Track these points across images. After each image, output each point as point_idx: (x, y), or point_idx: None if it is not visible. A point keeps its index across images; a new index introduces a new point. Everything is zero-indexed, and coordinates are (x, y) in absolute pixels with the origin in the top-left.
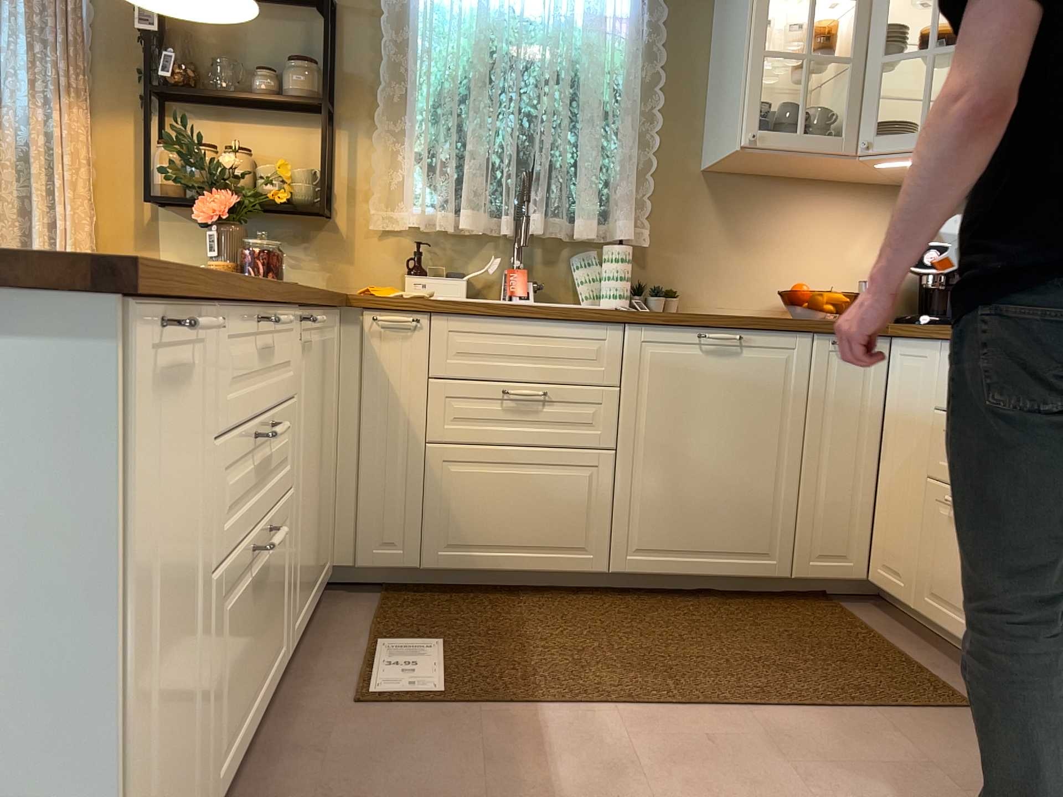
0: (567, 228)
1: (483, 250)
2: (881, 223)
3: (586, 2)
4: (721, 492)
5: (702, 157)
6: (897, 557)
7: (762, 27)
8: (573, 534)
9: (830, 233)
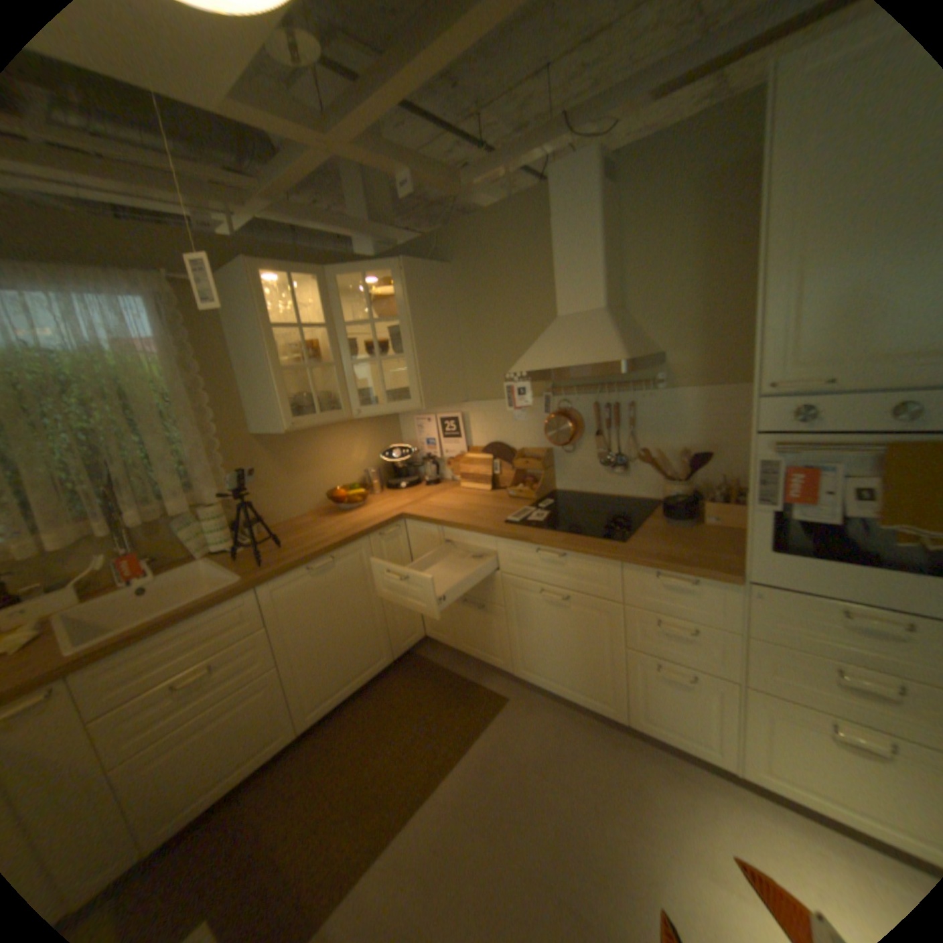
0: (155, 509)
1: (76, 553)
2: (362, 436)
3: (104, 333)
4: (345, 647)
5: (246, 427)
6: (439, 626)
7: (272, 353)
8: (263, 736)
9: (338, 450)
